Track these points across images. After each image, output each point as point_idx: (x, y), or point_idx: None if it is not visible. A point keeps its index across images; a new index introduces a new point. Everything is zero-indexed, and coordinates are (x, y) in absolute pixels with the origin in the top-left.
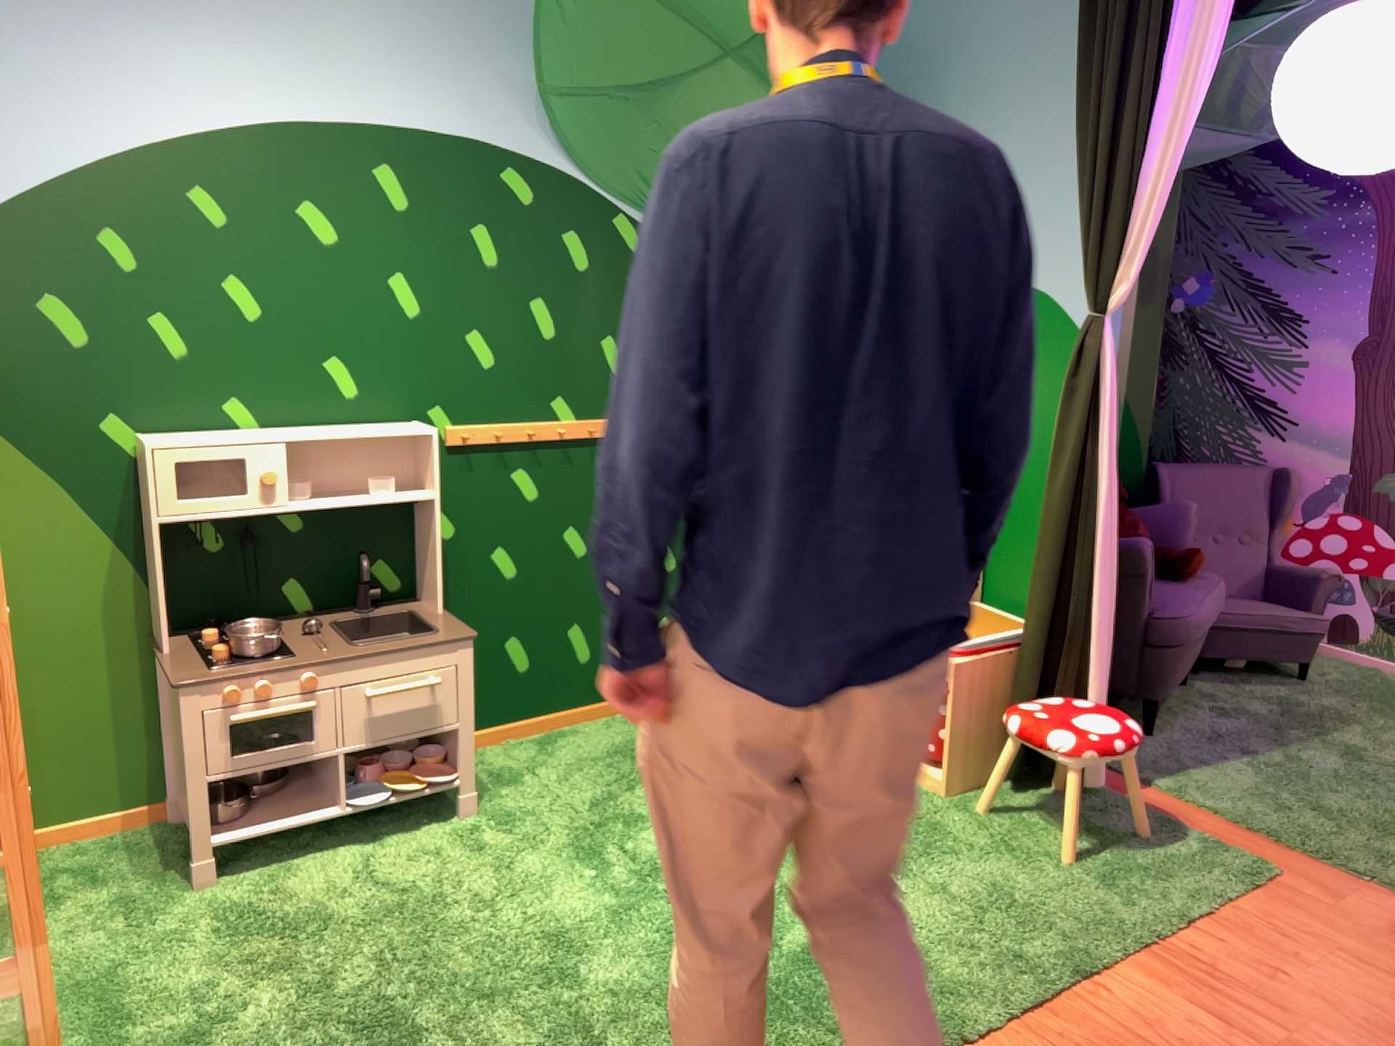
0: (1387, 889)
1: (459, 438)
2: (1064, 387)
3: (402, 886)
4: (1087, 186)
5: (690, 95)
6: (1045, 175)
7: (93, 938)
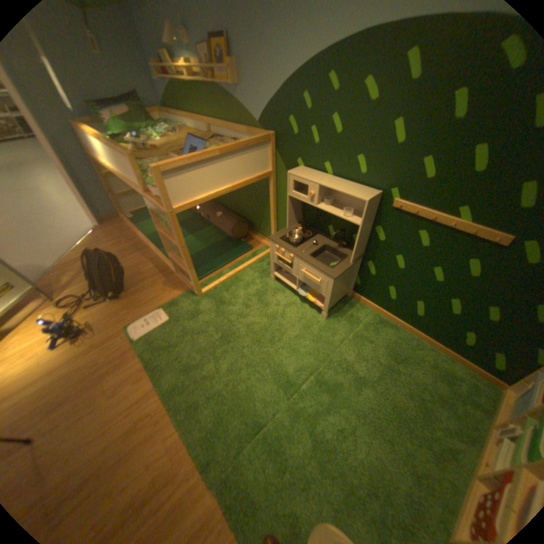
0: None
1: (398, 206)
2: None
3: (285, 316)
4: None
5: None
6: None
7: (251, 273)
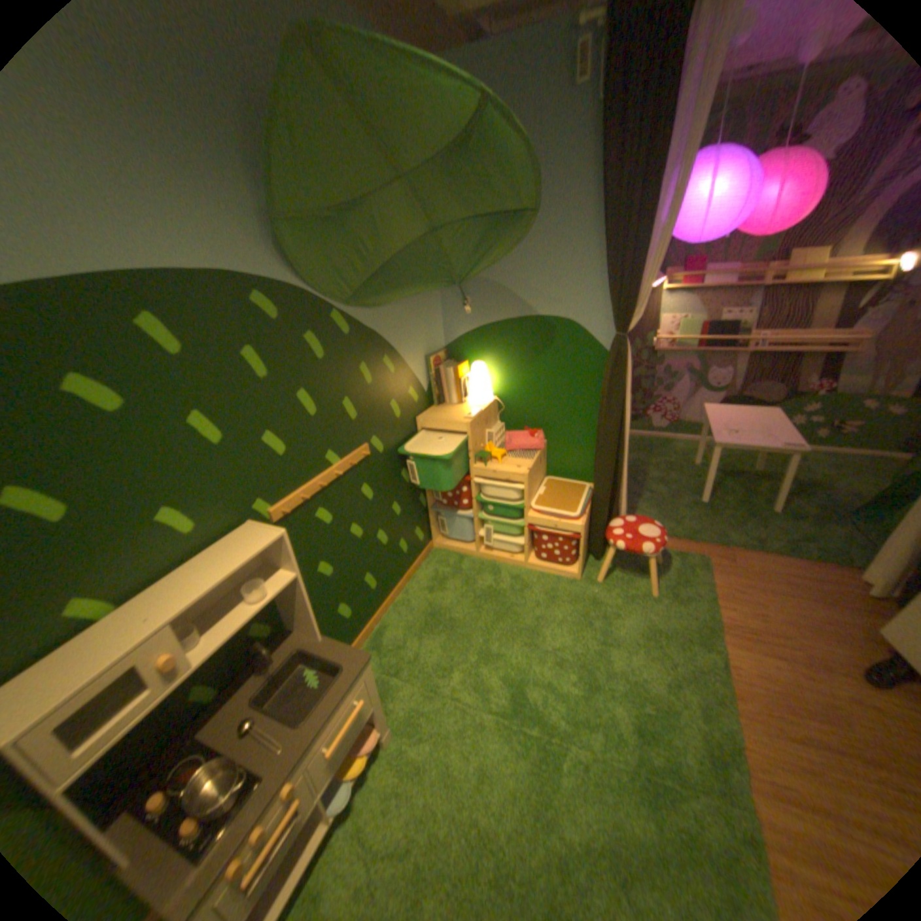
0: (738, 549)
1: (281, 513)
2: (609, 375)
3: (400, 844)
4: (617, 263)
5: (369, 212)
6: (567, 254)
7: None
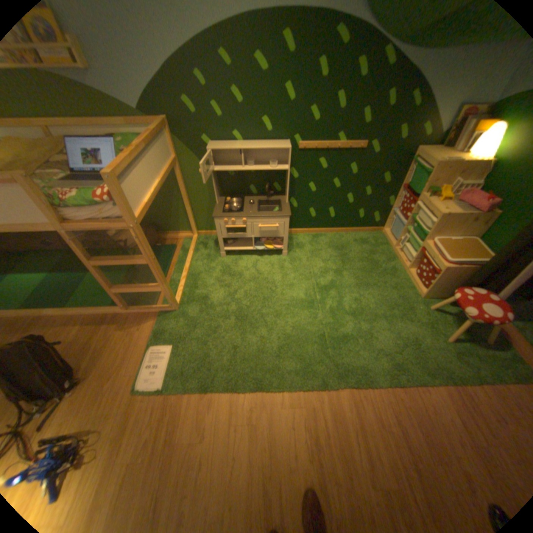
0: None
1: (302, 147)
2: None
3: (260, 272)
4: None
5: None
6: None
7: (200, 263)
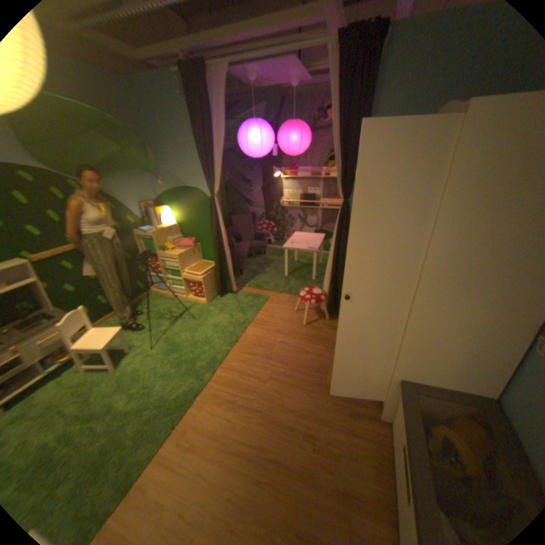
0: (285, 294)
1: (38, 259)
2: (210, 213)
3: (76, 385)
4: (203, 165)
5: (81, 142)
6: (192, 160)
7: None
